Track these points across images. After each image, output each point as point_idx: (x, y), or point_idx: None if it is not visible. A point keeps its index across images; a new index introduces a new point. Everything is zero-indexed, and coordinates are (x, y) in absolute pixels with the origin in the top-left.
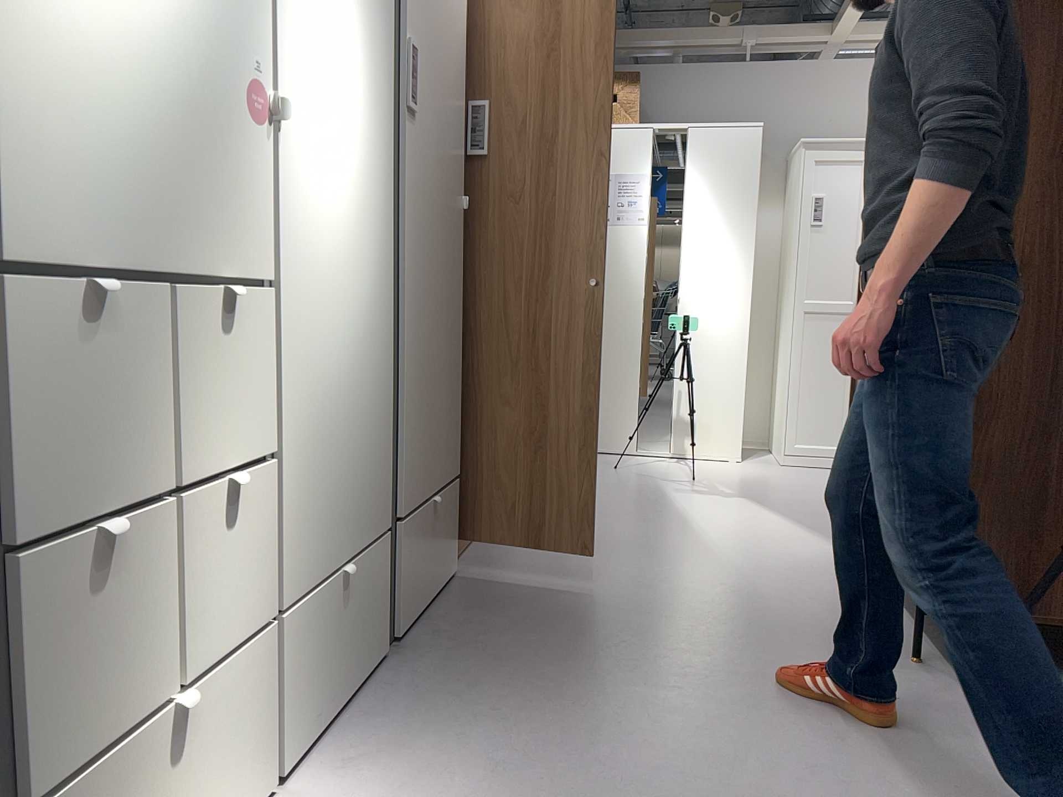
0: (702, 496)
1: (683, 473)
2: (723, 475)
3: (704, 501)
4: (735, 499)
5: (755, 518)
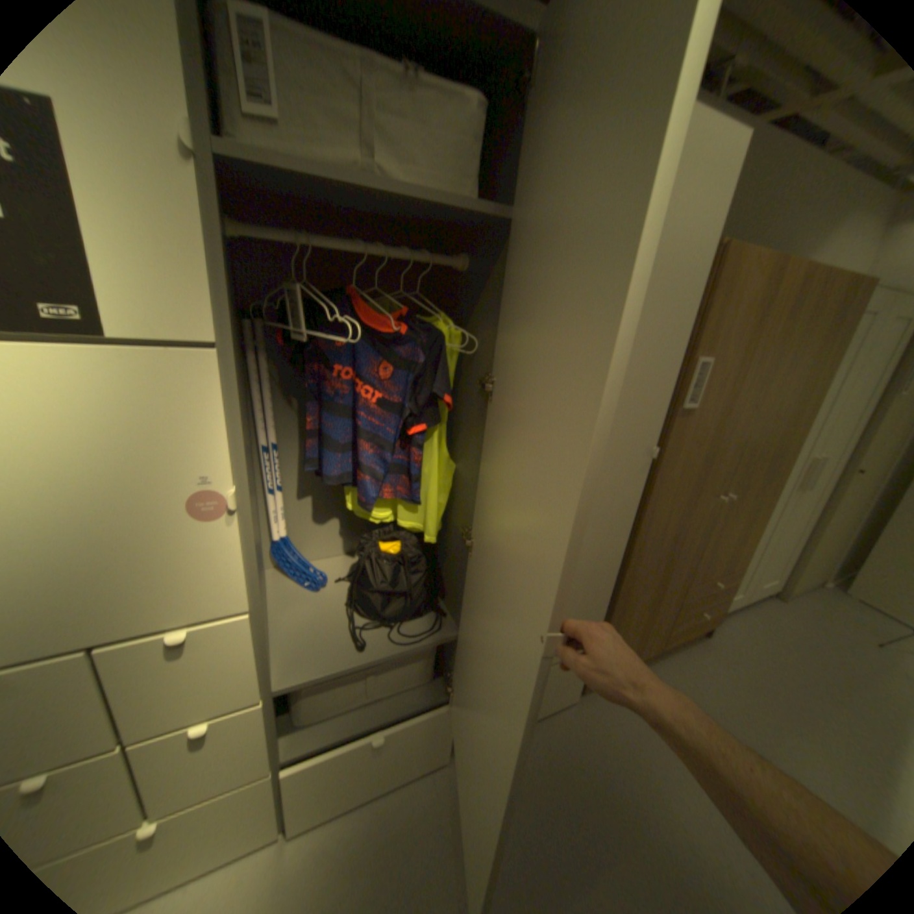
0: None
1: None
2: None
3: None
4: None
5: None
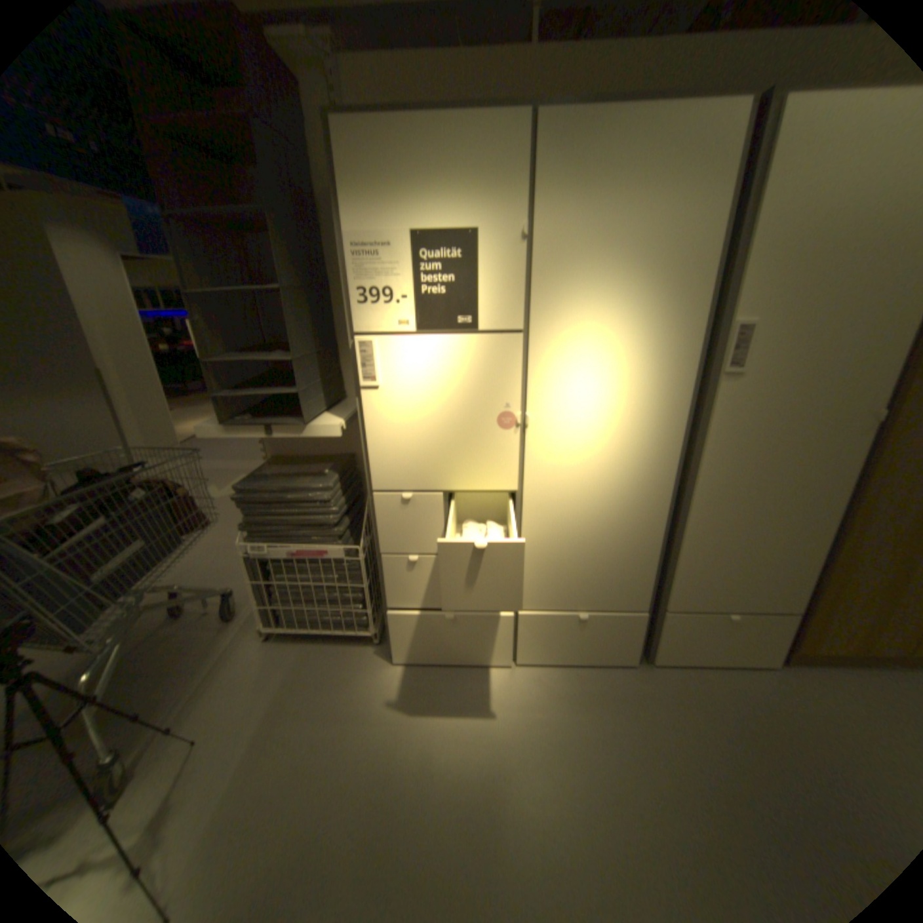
0: None
1: None
2: None
3: None
4: None
5: None
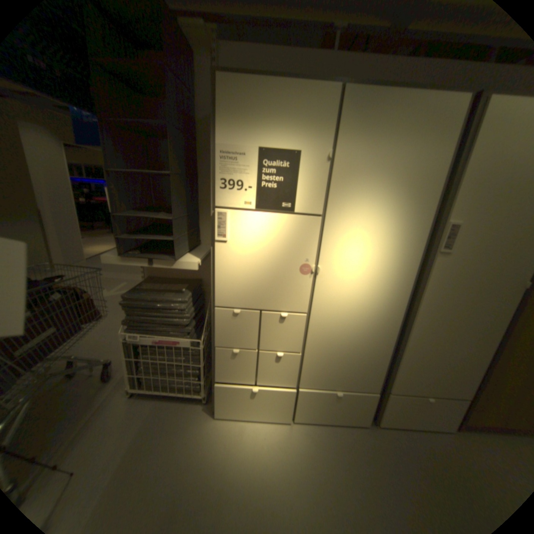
0: None
1: None
2: None
3: None
4: None
5: None
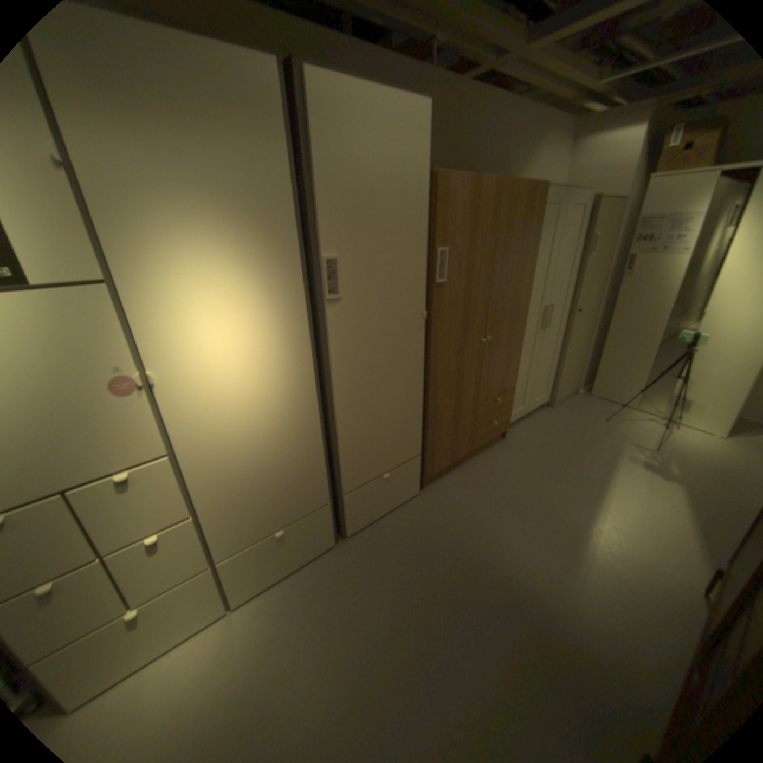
0: (648, 470)
1: (657, 438)
2: (692, 450)
3: (643, 477)
4: (674, 483)
5: (668, 513)
